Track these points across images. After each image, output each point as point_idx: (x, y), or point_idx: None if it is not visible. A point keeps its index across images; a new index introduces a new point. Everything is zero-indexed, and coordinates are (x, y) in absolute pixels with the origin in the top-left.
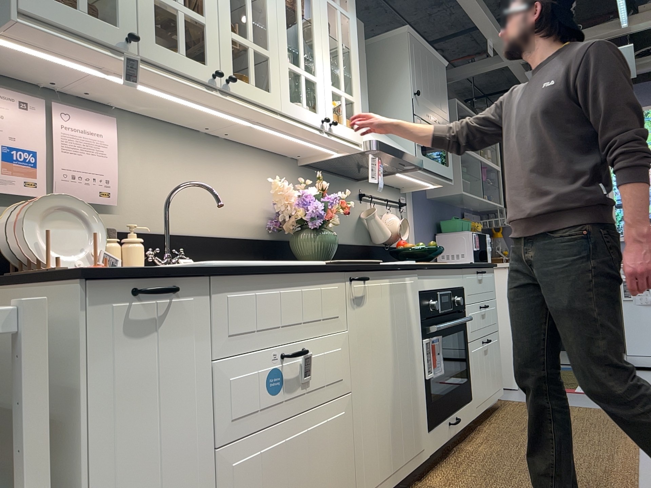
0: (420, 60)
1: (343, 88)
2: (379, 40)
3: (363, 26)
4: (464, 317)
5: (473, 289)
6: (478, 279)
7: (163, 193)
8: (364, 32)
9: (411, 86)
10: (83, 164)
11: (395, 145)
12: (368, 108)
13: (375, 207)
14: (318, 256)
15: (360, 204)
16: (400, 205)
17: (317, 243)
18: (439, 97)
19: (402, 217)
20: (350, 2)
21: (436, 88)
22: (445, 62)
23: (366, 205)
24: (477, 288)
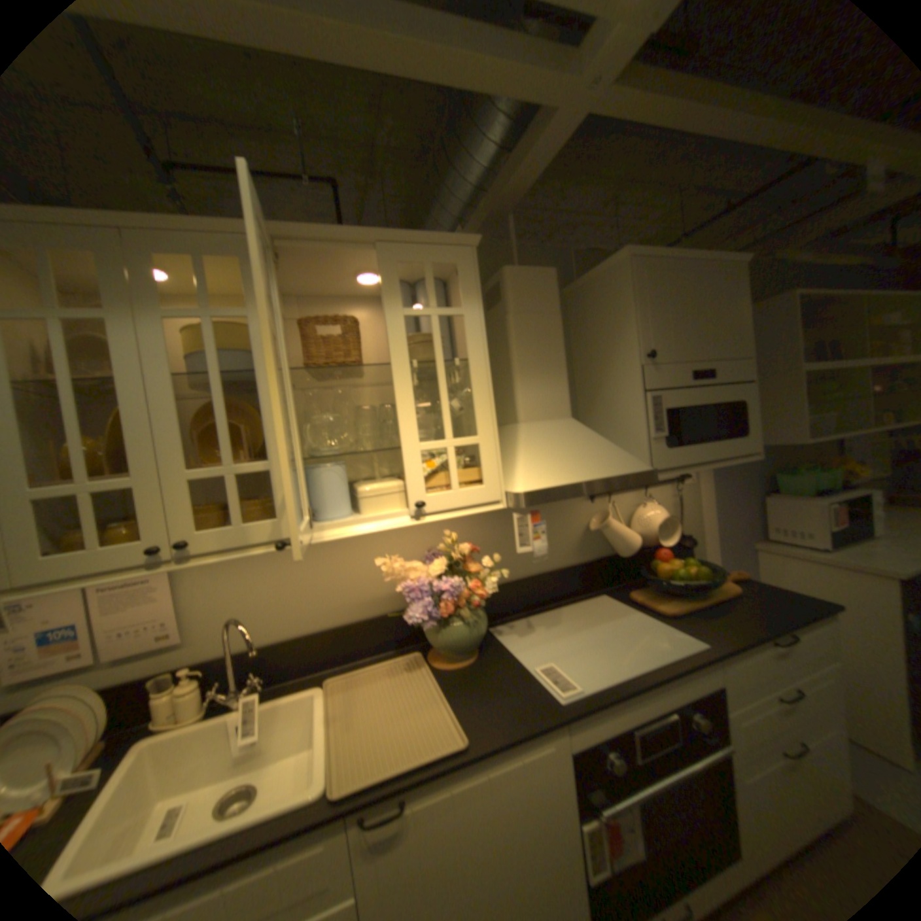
0: (664, 290)
1: (449, 437)
2: (594, 275)
3: (552, 272)
4: (724, 739)
5: (757, 681)
6: (777, 658)
7: (247, 606)
8: (553, 282)
9: (639, 345)
10: (130, 619)
11: (588, 468)
12: (566, 397)
13: (613, 509)
14: (451, 653)
15: (589, 507)
16: (679, 480)
17: (442, 642)
18: (721, 329)
19: (678, 500)
20: (465, 287)
21: (713, 316)
22: (741, 256)
23: (601, 505)
24: (771, 675)
